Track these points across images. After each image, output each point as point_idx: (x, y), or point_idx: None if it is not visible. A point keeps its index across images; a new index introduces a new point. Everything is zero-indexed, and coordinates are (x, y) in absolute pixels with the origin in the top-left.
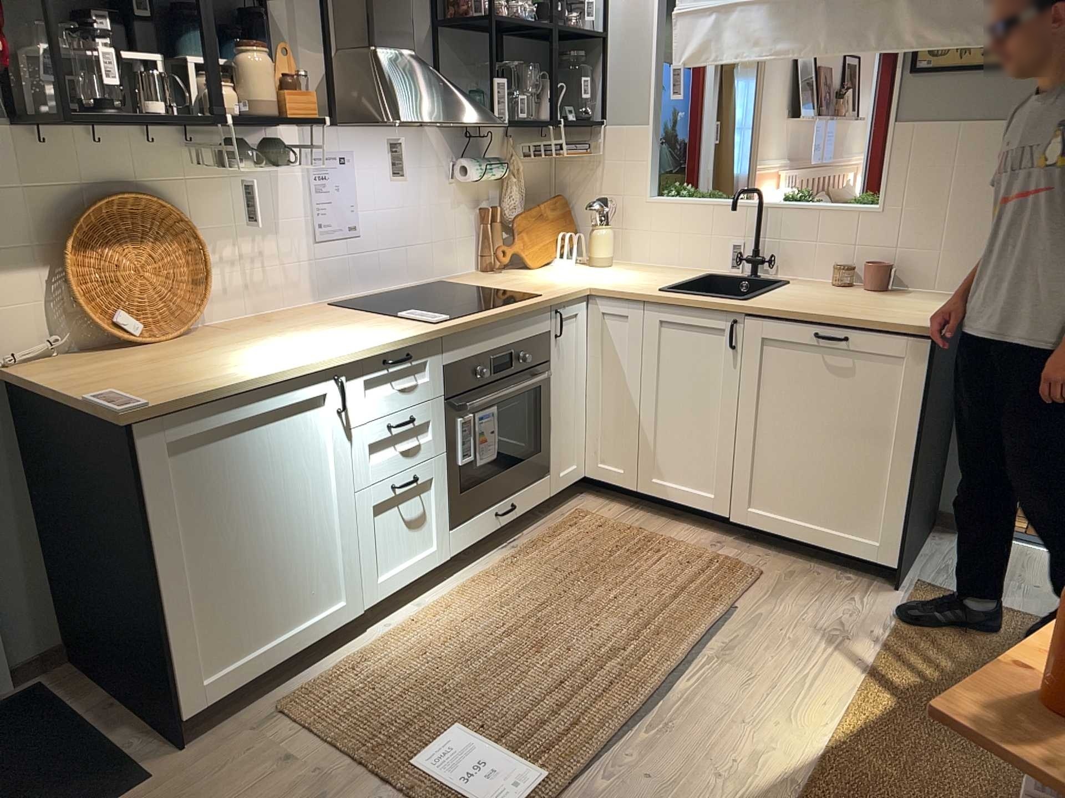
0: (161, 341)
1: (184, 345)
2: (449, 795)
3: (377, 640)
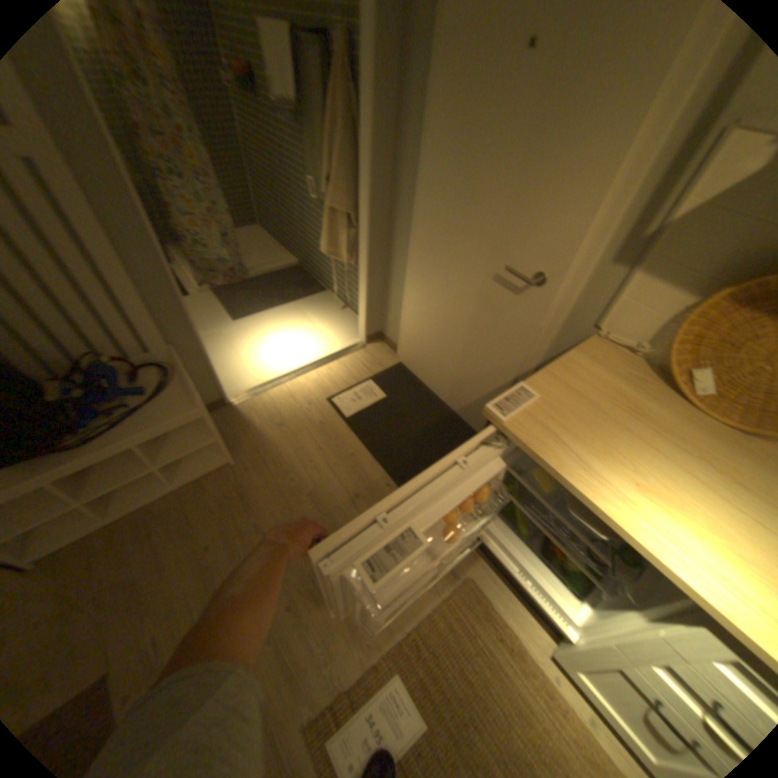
0: (710, 414)
1: (710, 433)
2: (360, 705)
3: (537, 667)
